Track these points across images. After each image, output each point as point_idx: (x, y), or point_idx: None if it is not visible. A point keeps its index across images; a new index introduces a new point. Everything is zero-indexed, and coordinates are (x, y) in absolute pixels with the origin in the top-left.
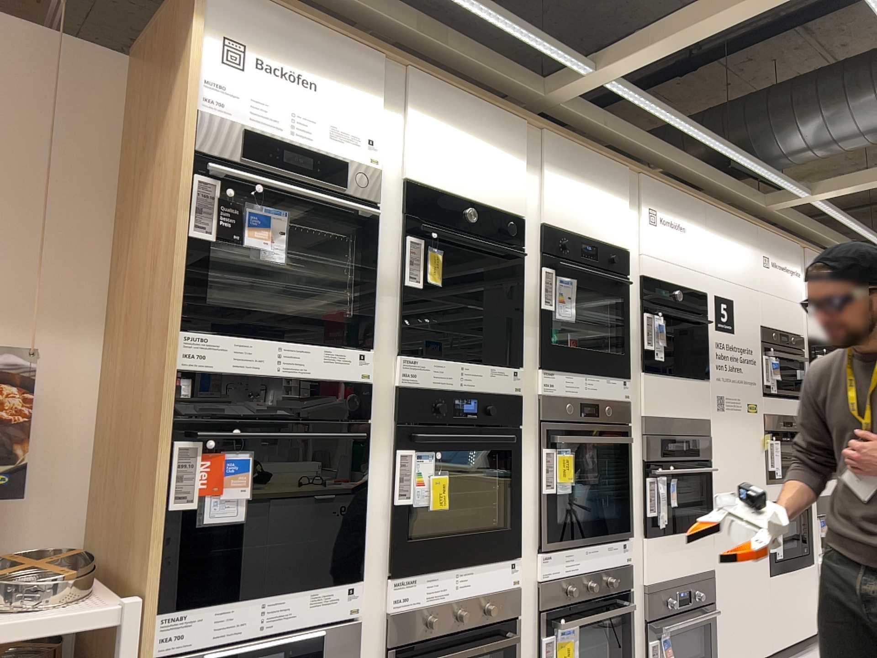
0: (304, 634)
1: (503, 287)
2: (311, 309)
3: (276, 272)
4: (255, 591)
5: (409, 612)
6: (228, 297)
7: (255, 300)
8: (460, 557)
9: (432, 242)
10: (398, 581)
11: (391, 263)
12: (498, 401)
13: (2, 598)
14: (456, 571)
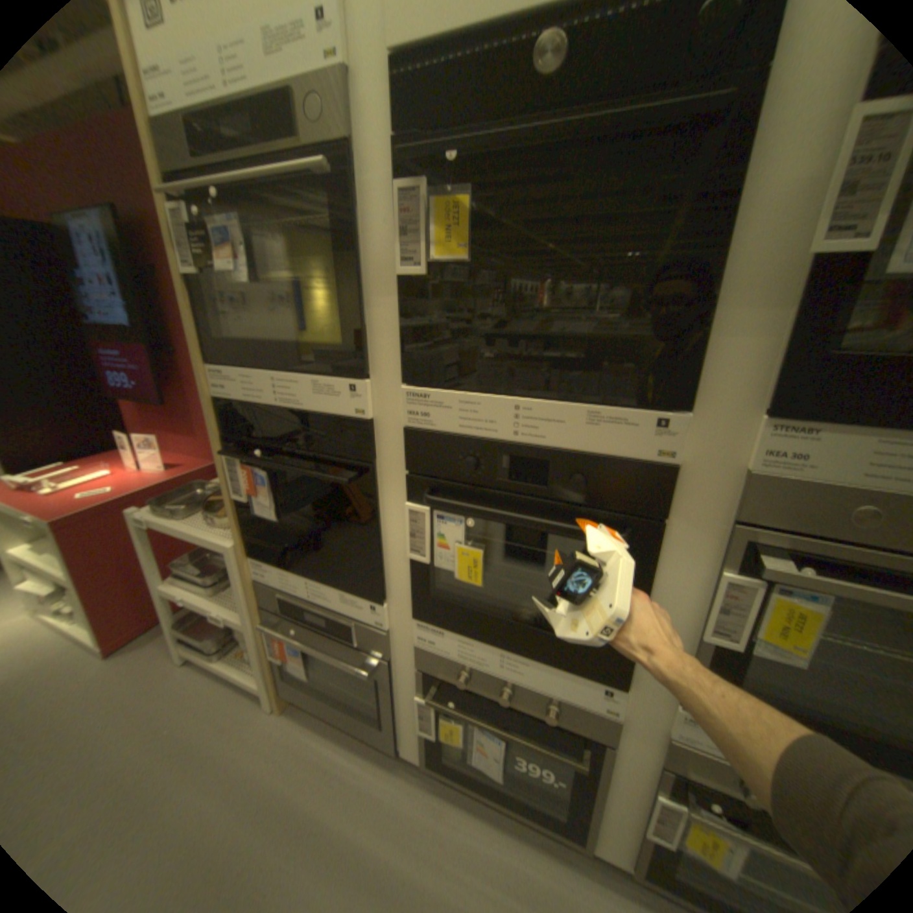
0: (334, 623)
1: (692, 206)
2: (310, 327)
3: (276, 285)
4: (293, 576)
5: (434, 663)
6: (241, 323)
7: (261, 323)
8: (513, 651)
9: (448, 163)
10: (421, 632)
11: (381, 235)
12: (609, 472)
13: (209, 515)
14: (503, 662)
